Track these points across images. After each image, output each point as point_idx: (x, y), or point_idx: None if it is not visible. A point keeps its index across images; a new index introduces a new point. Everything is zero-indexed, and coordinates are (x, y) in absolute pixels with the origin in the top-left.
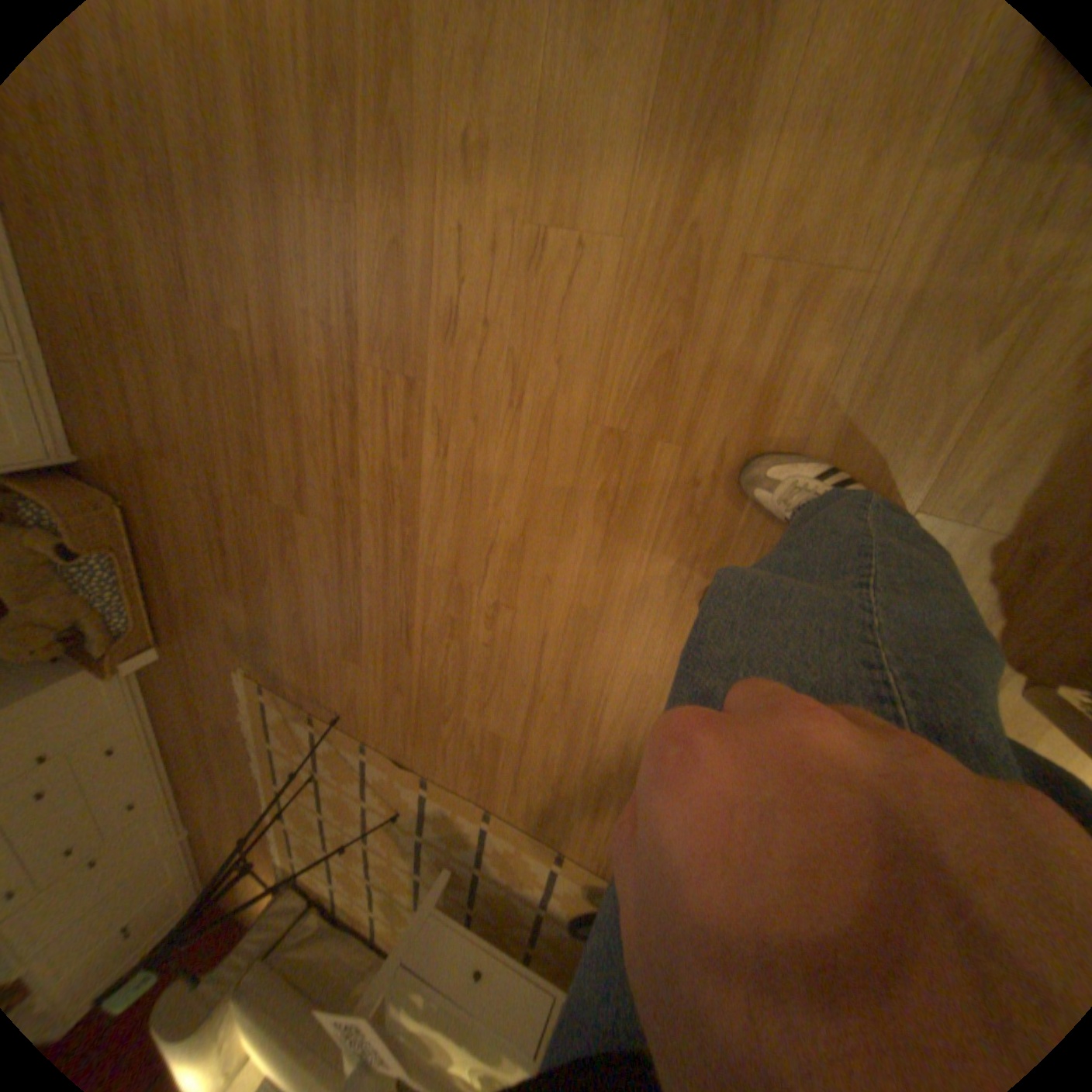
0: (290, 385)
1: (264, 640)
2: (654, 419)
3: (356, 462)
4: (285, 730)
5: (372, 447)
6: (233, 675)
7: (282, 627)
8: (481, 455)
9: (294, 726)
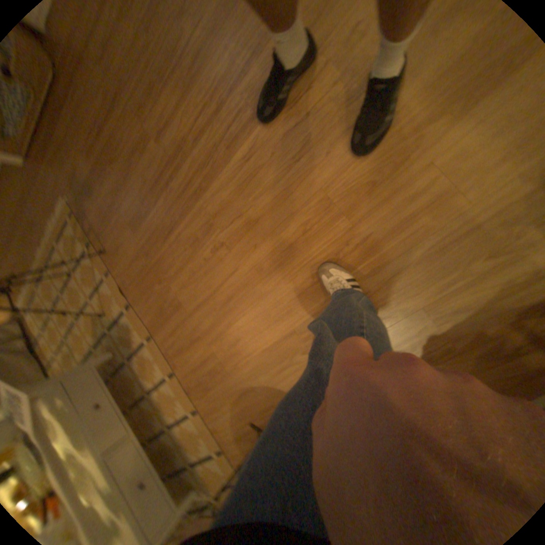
0: (195, 77)
1: (90, 191)
2: (349, 207)
3: (202, 136)
4: (70, 241)
5: (214, 134)
6: (60, 198)
7: (105, 190)
8: (263, 173)
9: (76, 242)
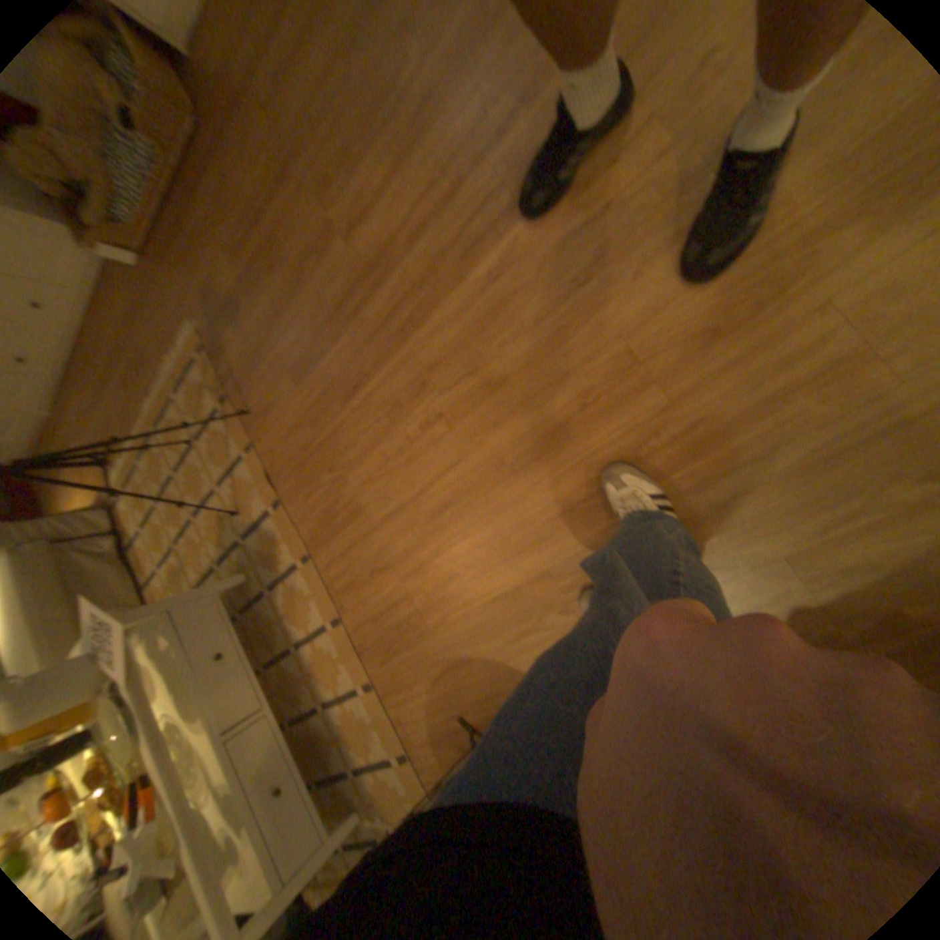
0: (419, 139)
1: (237, 317)
2: (667, 371)
3: (422, 237)
4: (199, 395)
5: (444, 235)
6: (190, 326)
7: (260, 317)
8: (521, 303)
9: (209, 397)
